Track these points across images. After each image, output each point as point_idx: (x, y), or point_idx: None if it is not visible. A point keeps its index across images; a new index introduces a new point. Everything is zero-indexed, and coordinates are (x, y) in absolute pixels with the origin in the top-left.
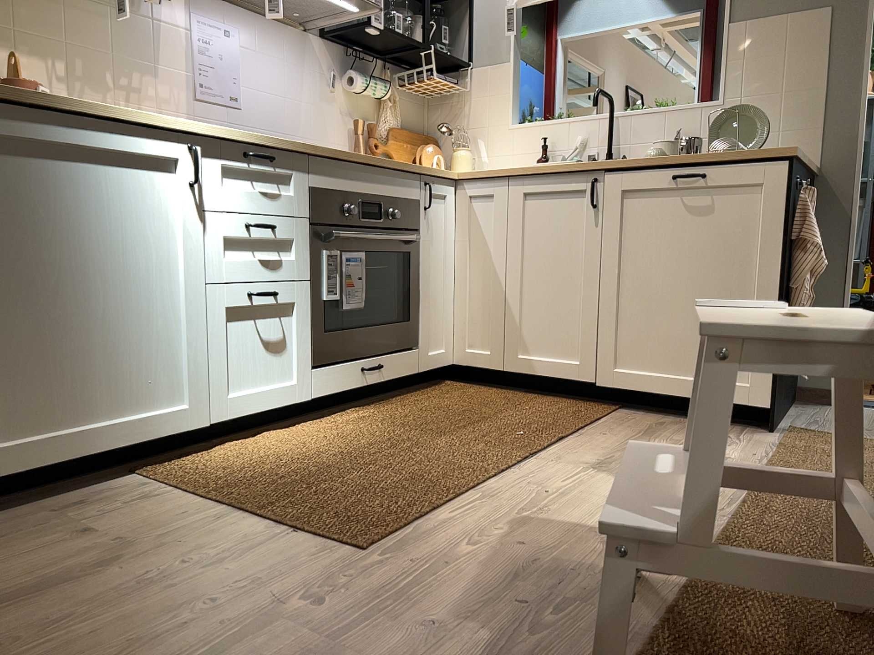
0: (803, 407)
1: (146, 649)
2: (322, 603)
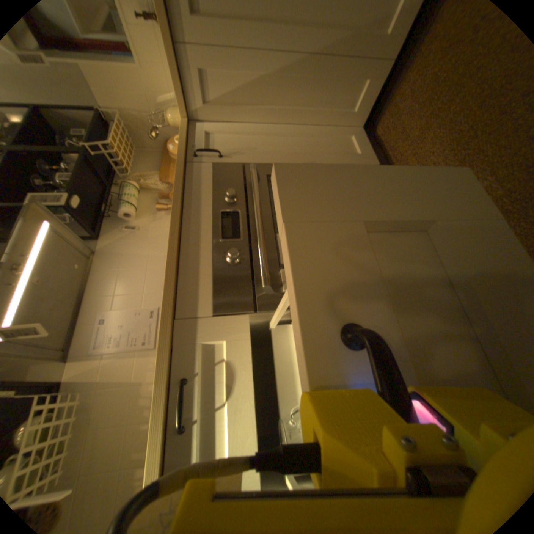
0: None
1: None
2: None
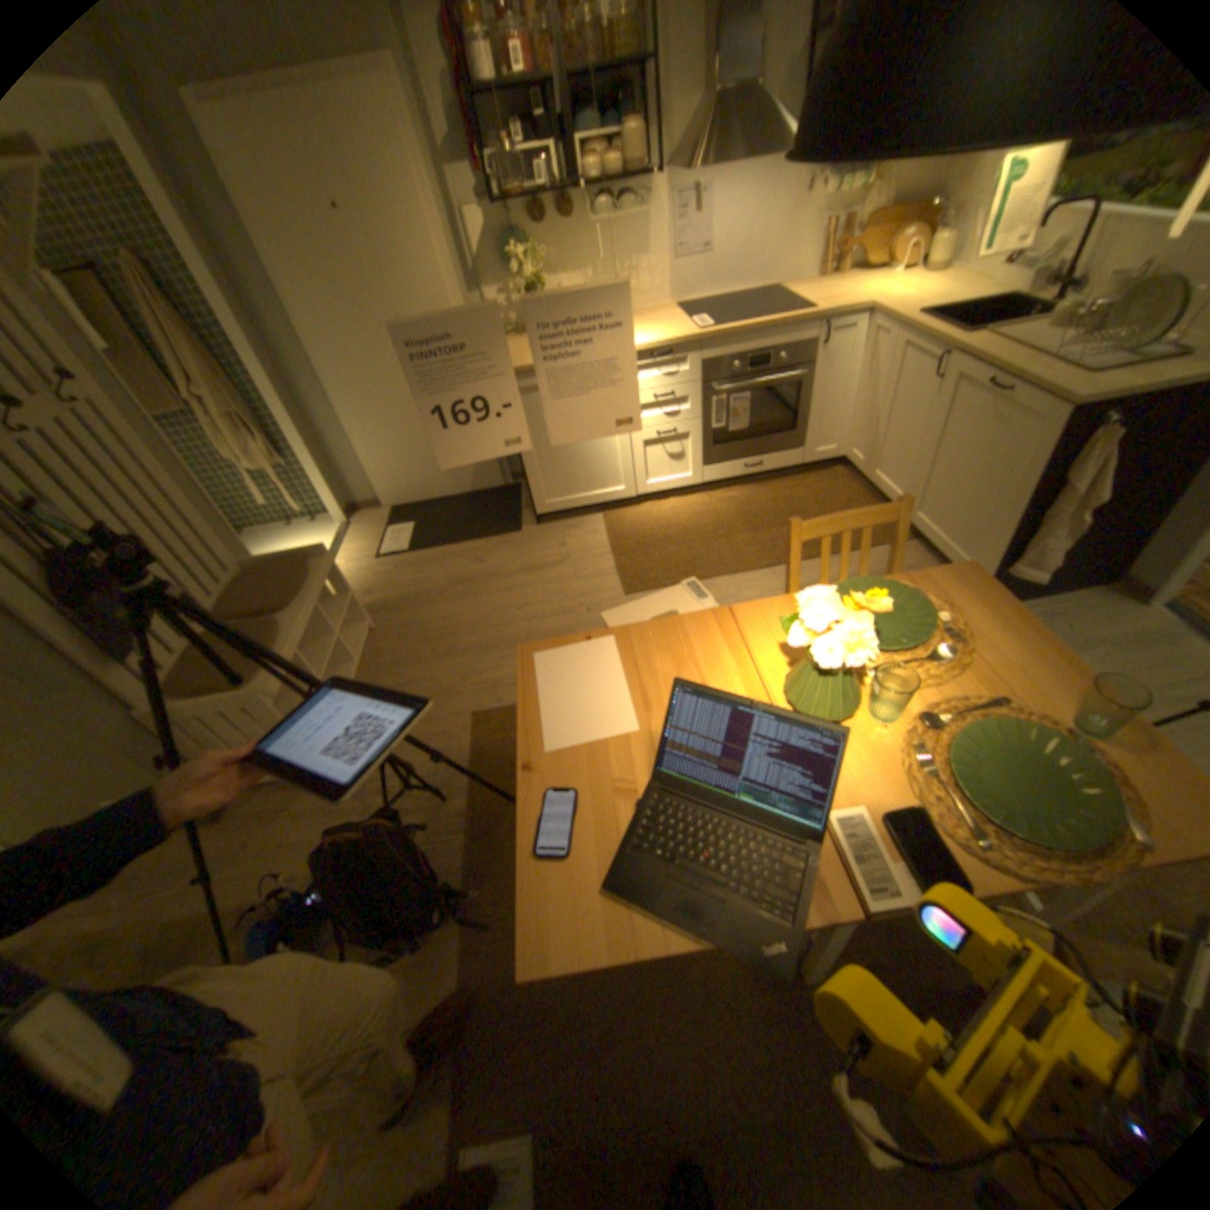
0: (1098, 597)
1: (543, 603)
2: (590, 611)
